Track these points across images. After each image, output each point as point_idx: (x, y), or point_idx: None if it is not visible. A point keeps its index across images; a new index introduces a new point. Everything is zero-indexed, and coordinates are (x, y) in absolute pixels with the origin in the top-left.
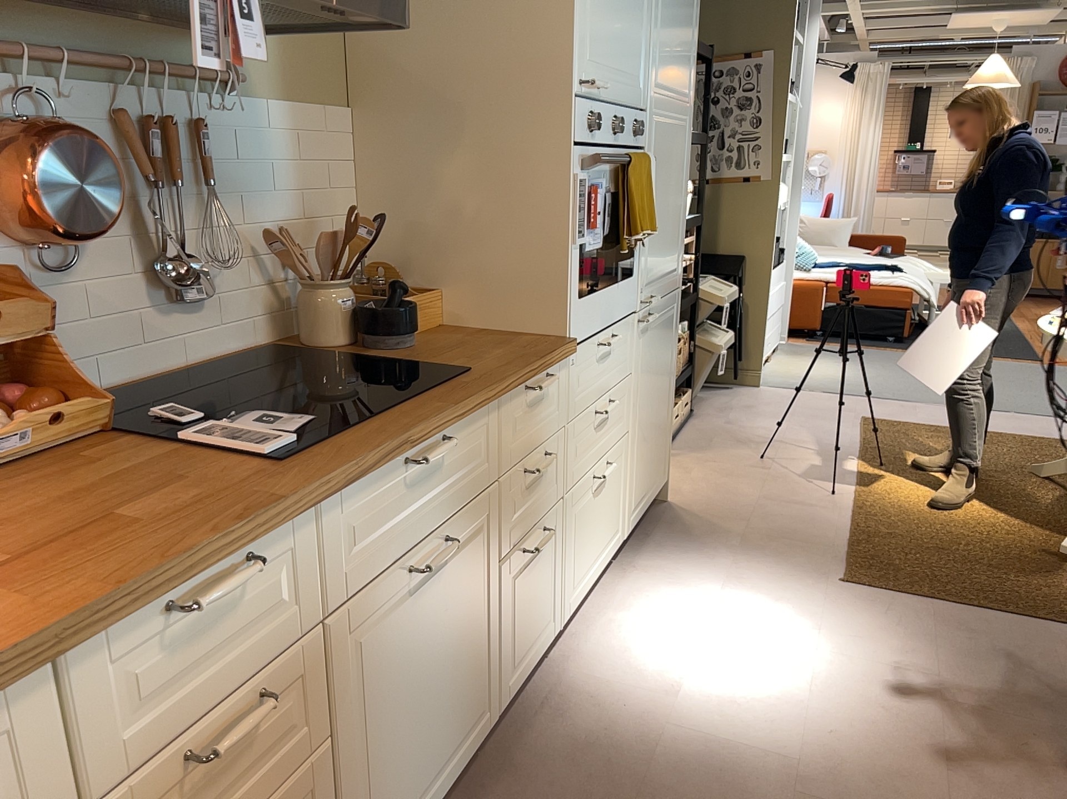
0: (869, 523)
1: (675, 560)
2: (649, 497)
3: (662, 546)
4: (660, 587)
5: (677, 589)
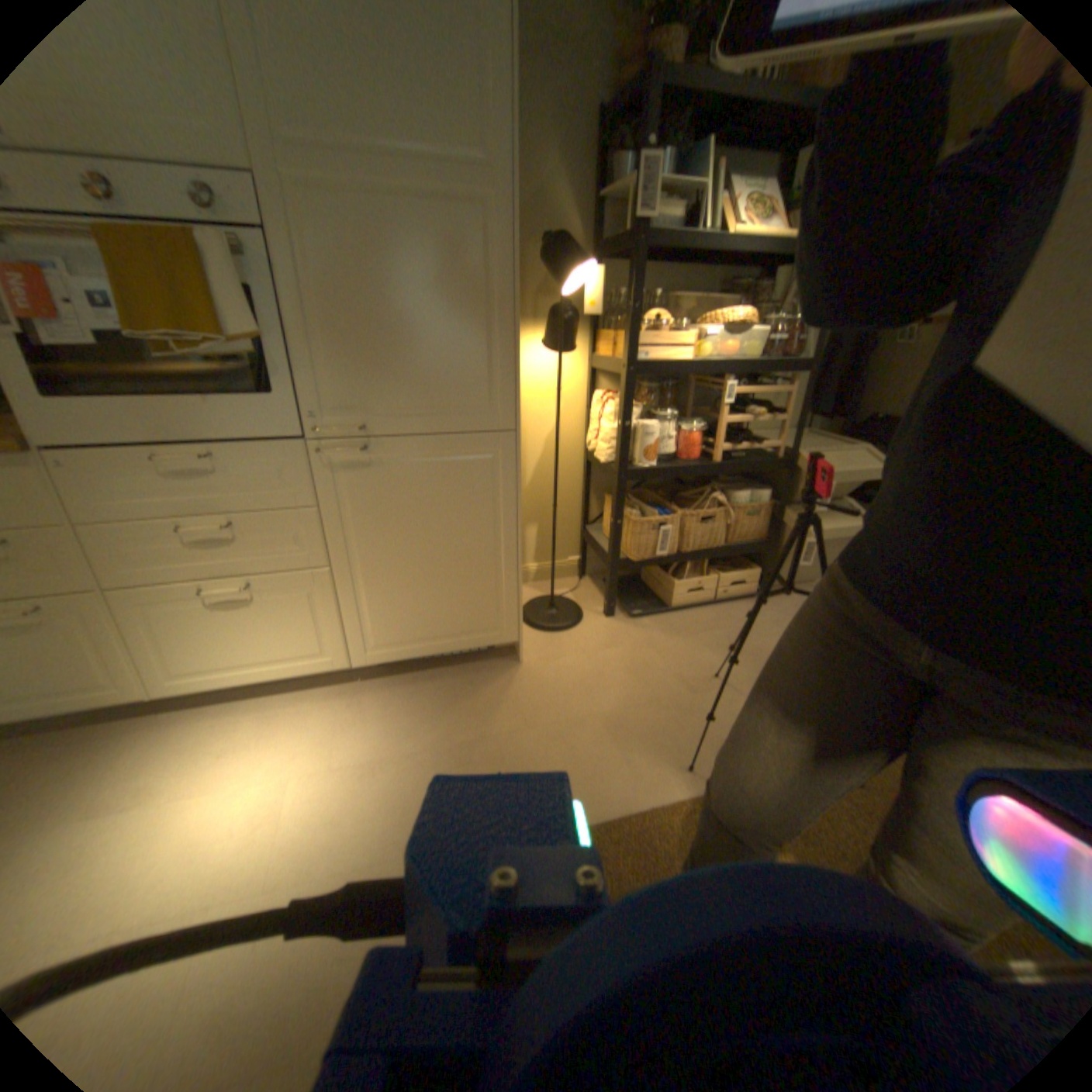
0: (636, 850)
1: (384, 719)
2: (443, 648)
3: (410, 699)
4: (316, 731)
5: (316, 744)
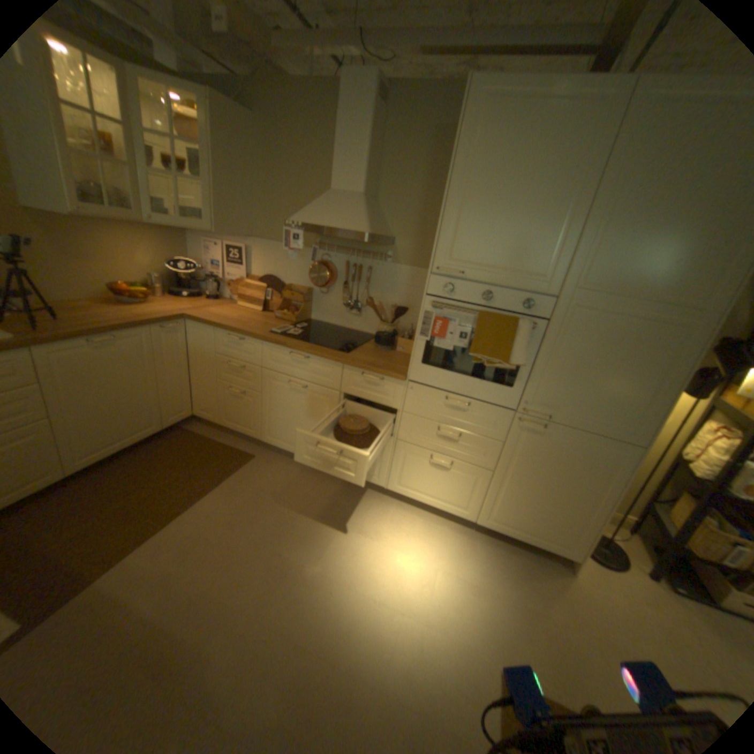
0: None
1: (487, 563)
2: (532, 541)
3: (502, 559)
4: (452, 548)
5: (451, 555)
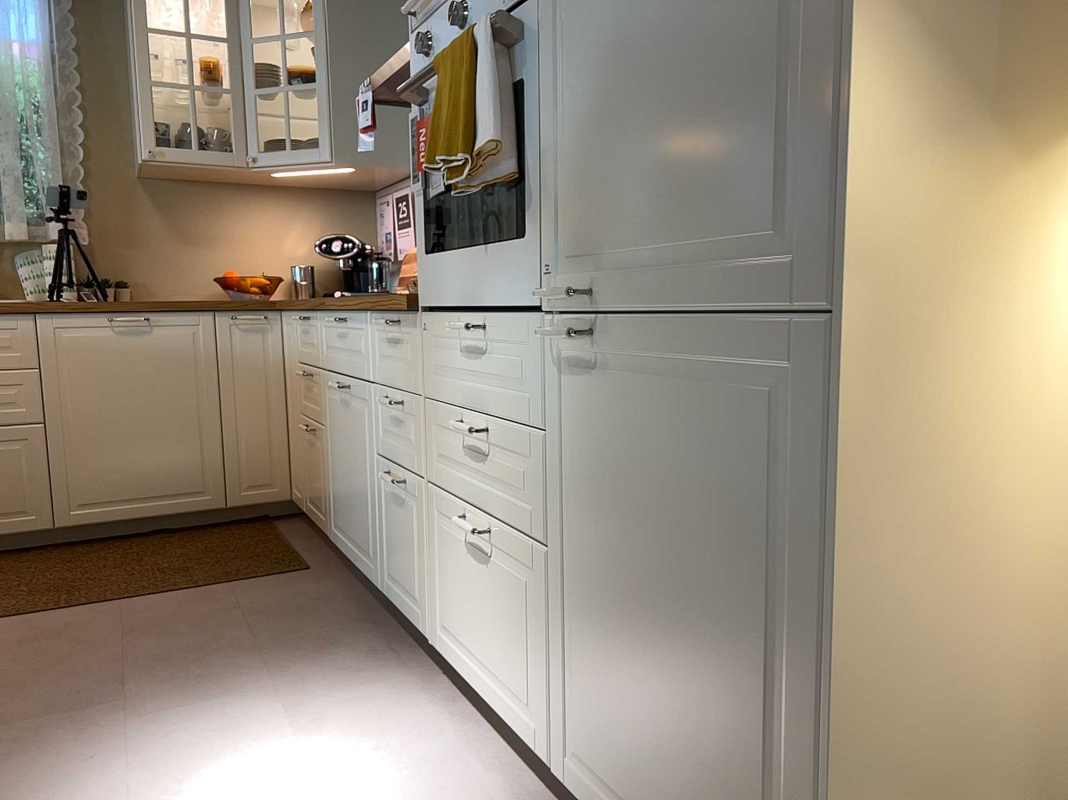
0: None
1: None
2: None
3: None
4: None
5: None
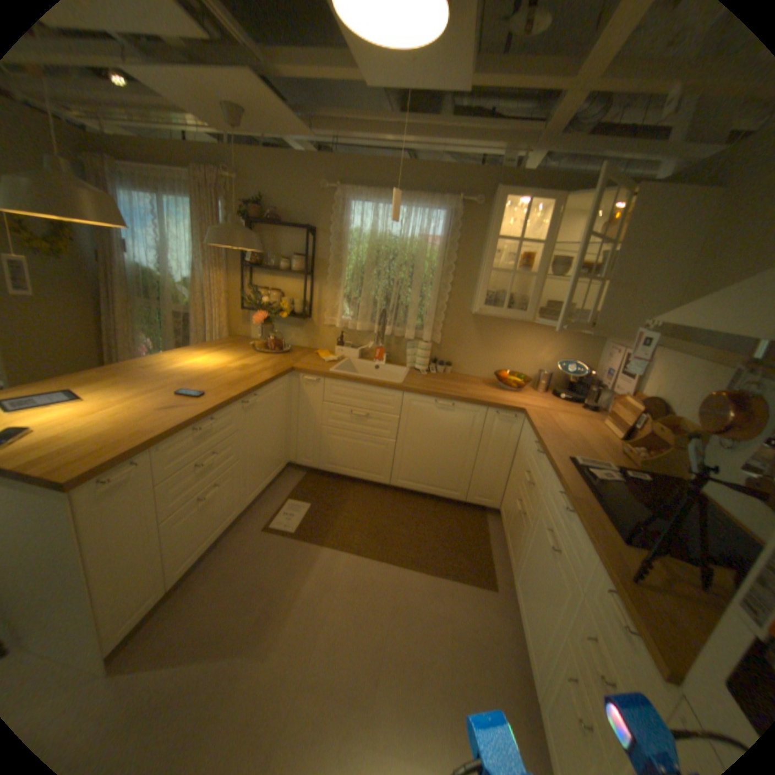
0: None
1: None
2: None
3: None
4: None
5: None
